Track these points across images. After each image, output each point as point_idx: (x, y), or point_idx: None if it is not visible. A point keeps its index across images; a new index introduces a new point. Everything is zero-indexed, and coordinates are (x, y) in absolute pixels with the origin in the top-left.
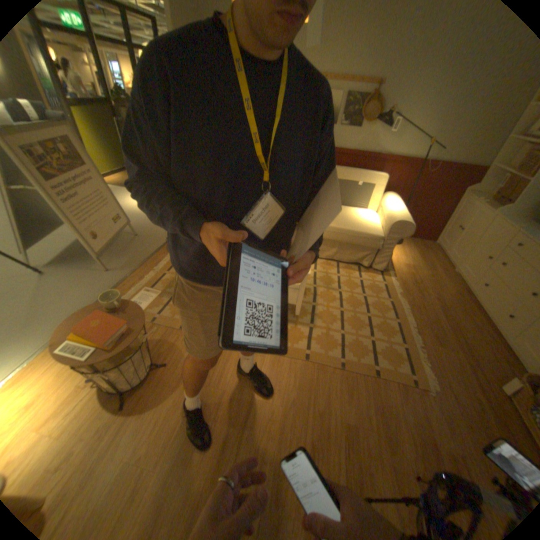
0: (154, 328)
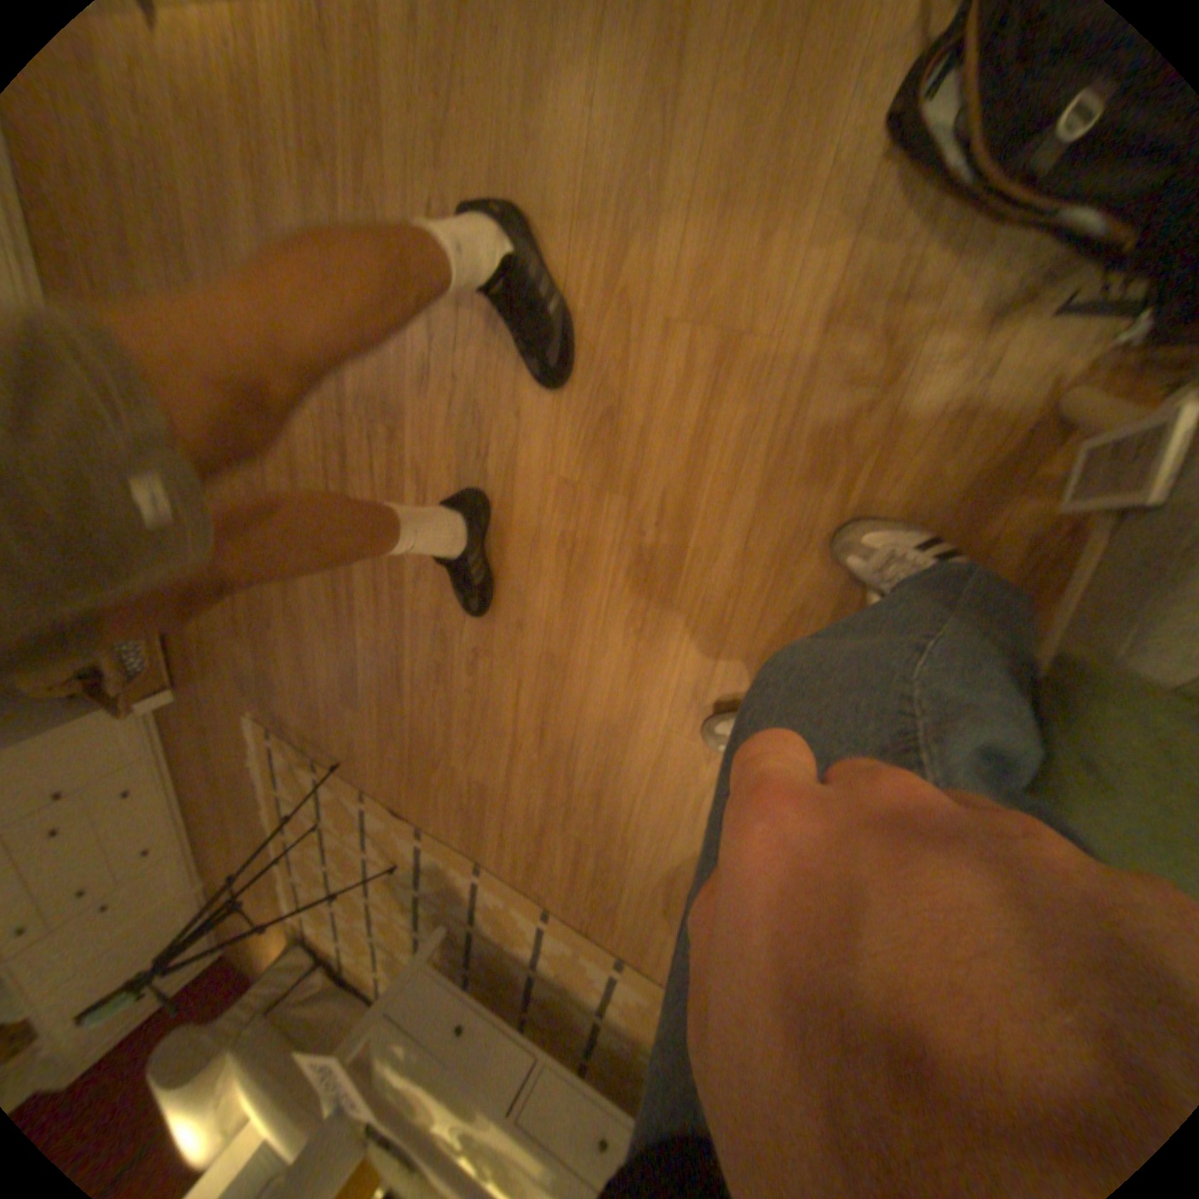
0: None
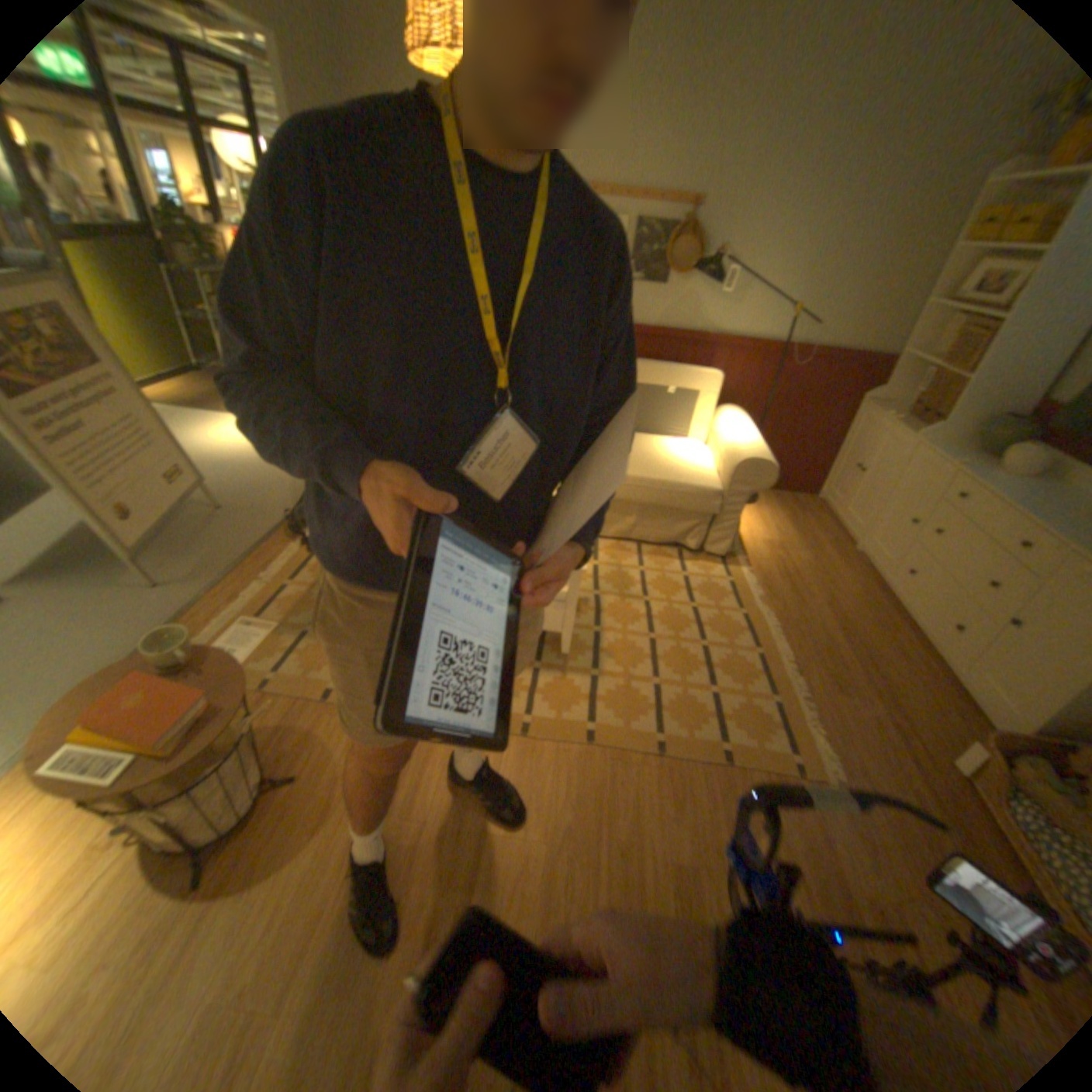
0: (266, 703)
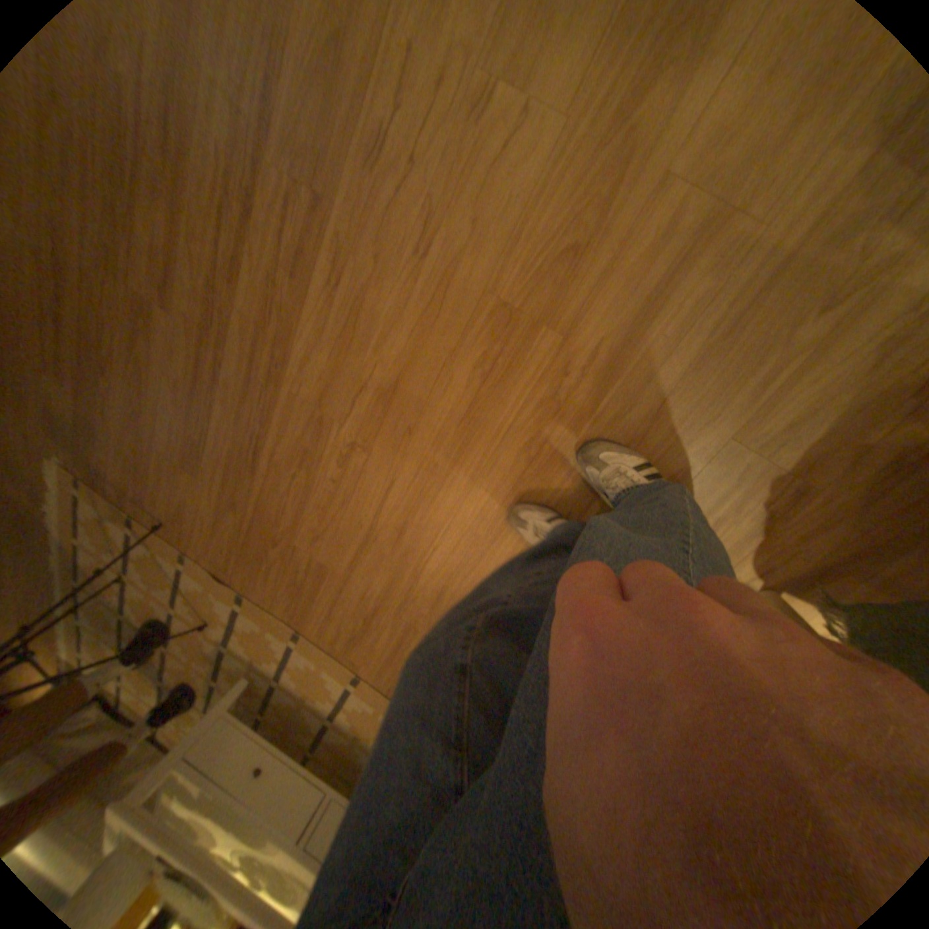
0: None
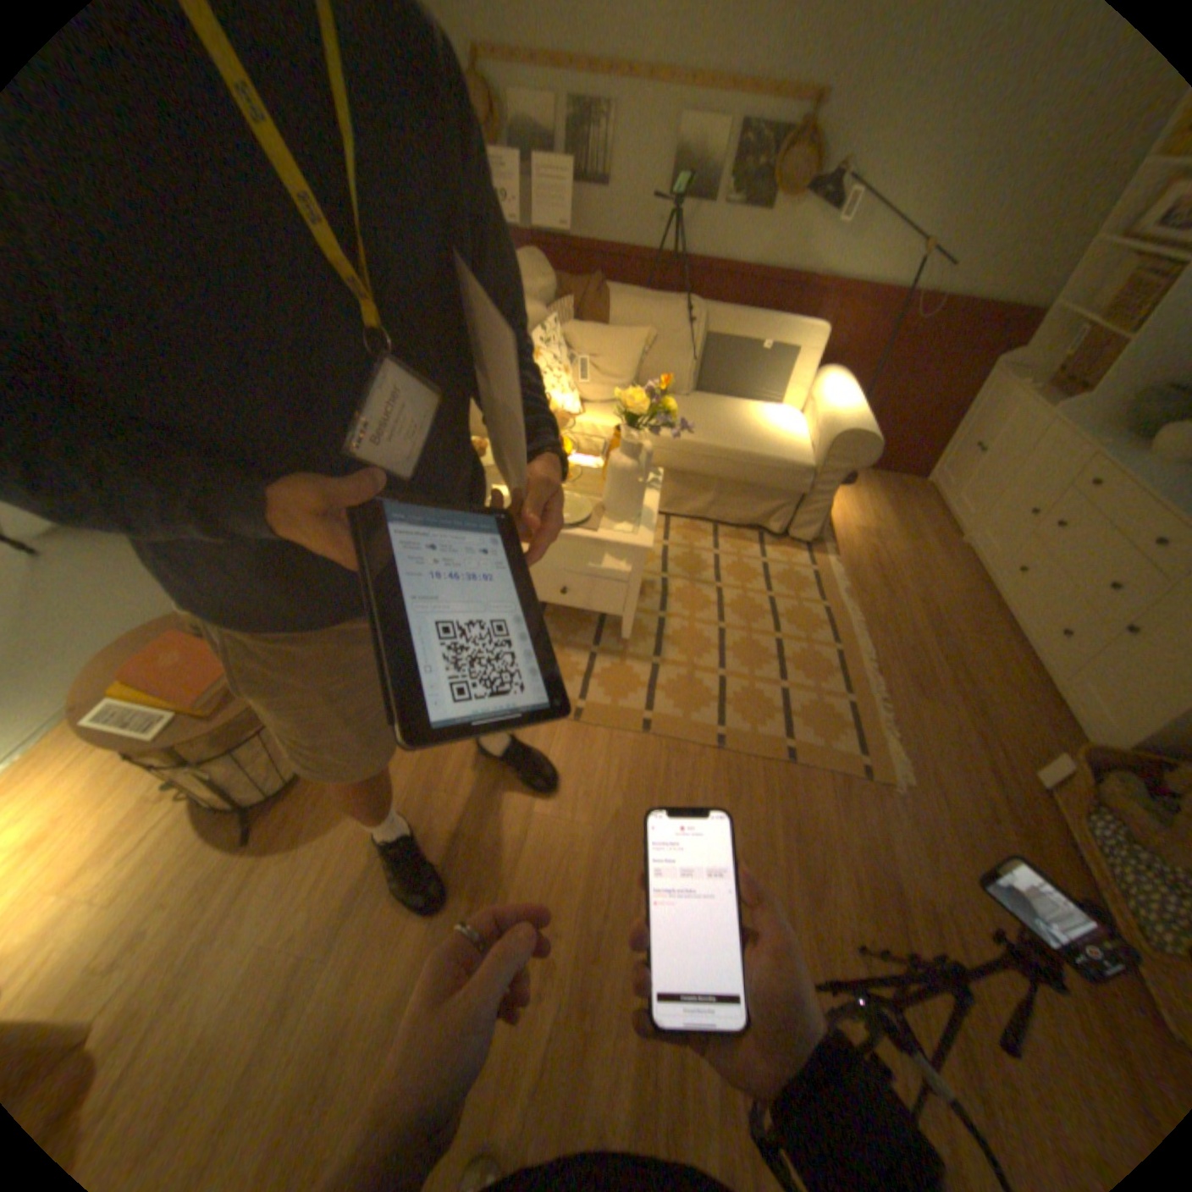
0: None
